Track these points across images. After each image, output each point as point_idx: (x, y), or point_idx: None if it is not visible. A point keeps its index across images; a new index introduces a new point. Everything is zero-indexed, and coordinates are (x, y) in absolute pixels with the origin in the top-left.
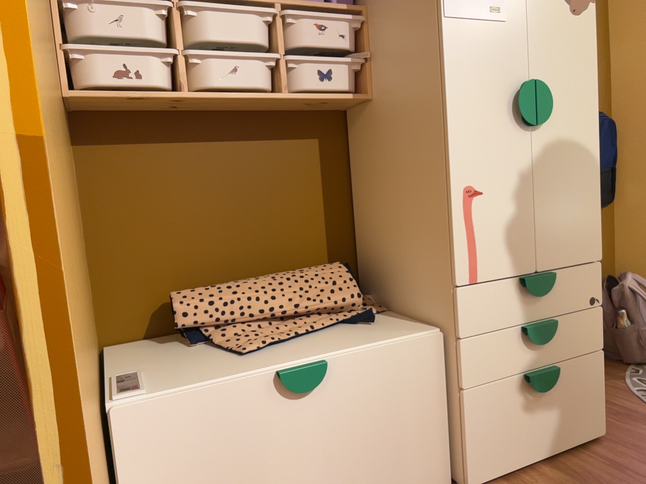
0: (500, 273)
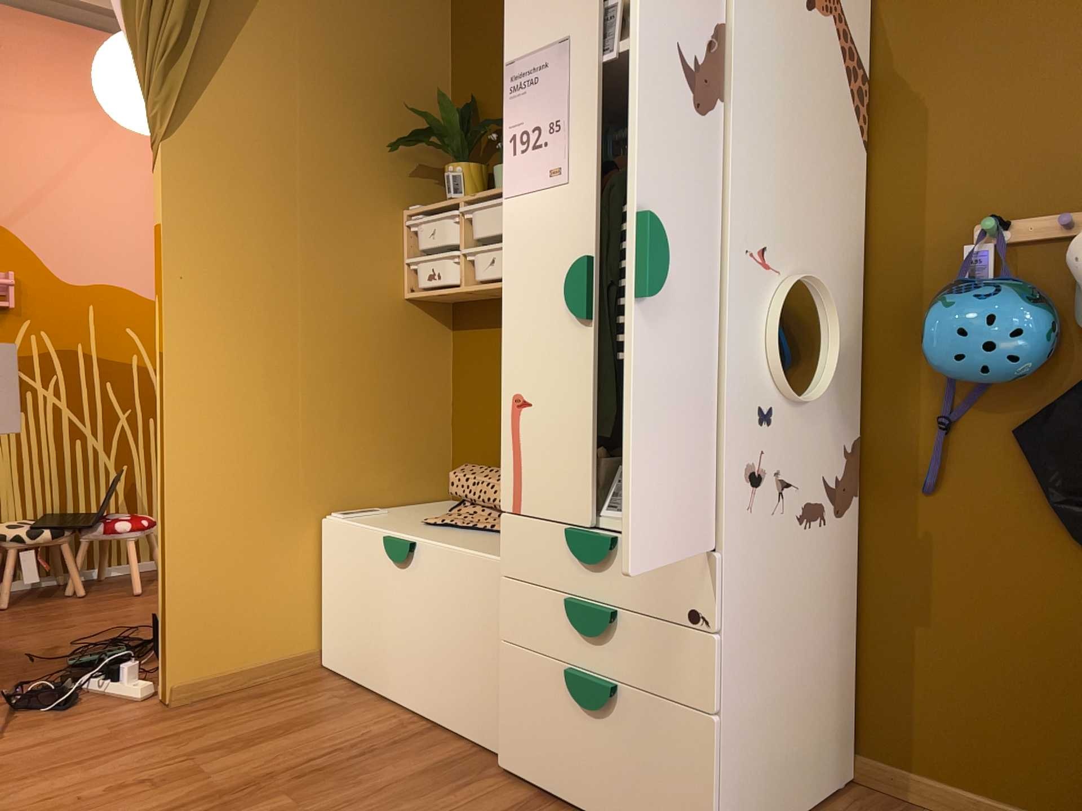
0: (545, 512)
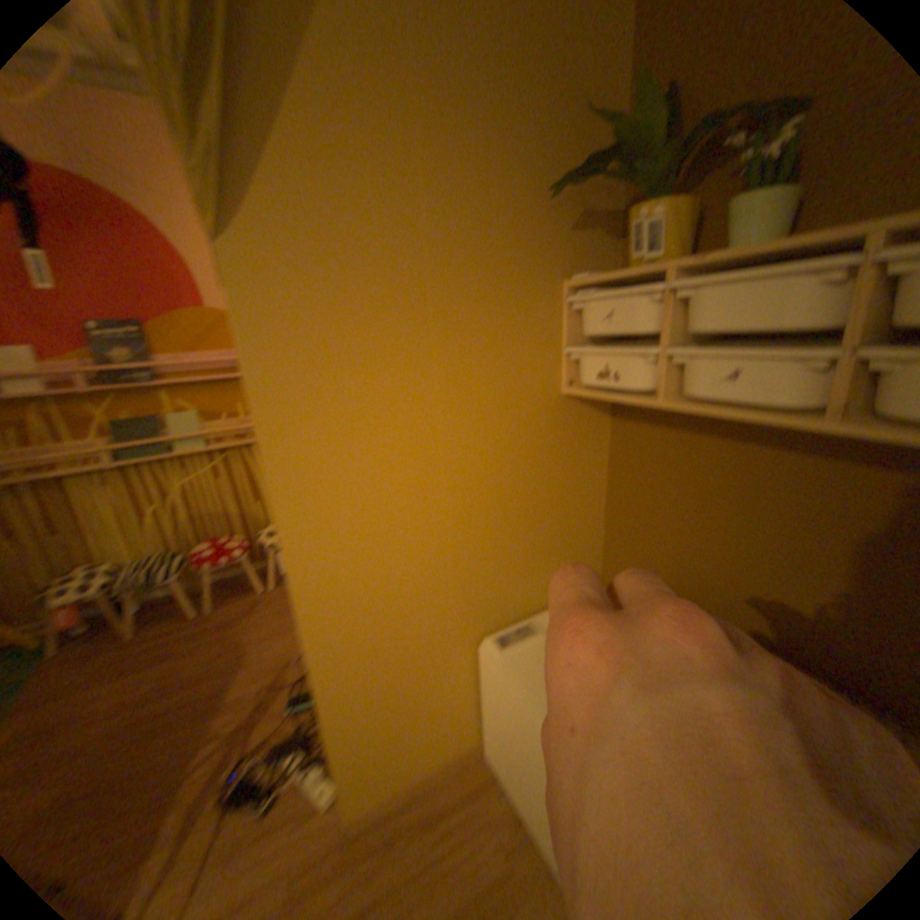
0: None
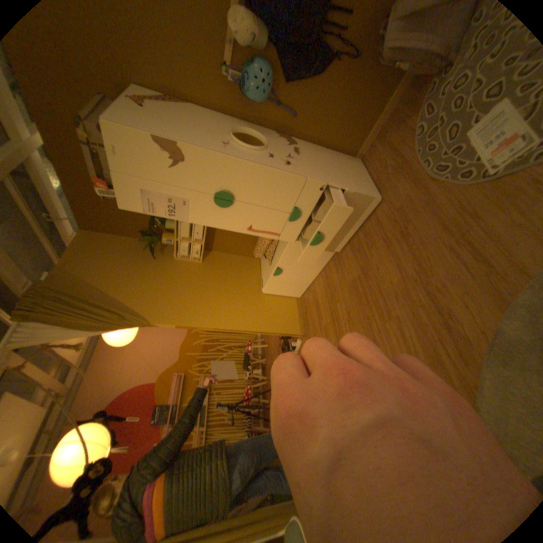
0: (282, 226)
